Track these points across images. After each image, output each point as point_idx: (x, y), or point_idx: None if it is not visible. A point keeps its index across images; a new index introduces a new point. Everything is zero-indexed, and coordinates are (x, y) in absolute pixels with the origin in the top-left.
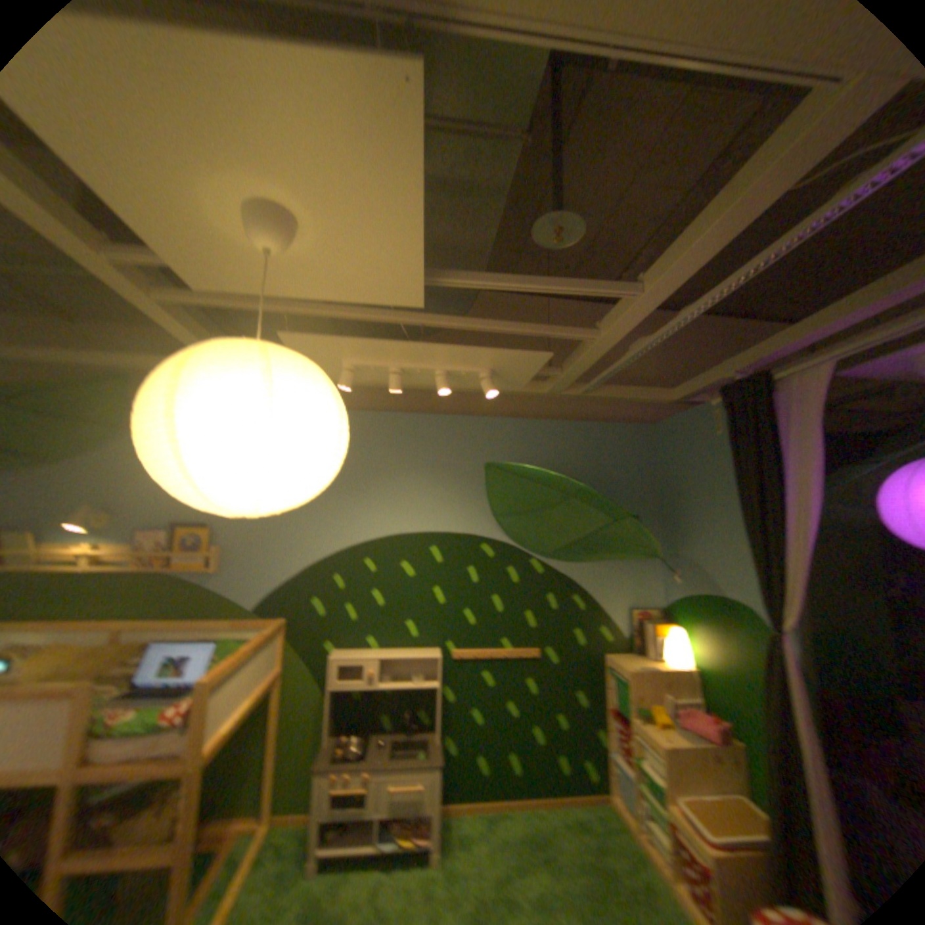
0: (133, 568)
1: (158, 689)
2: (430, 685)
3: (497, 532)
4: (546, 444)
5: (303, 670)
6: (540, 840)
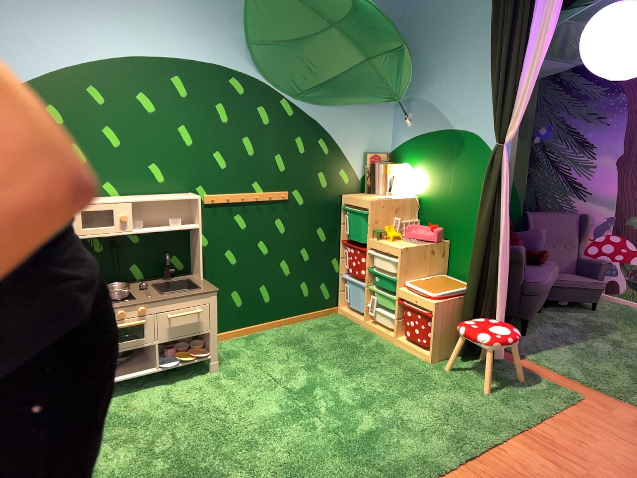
0: None
1: None
2: (187, 225)
3: (246, 63)
4: None
5: None
6: (291, 339)
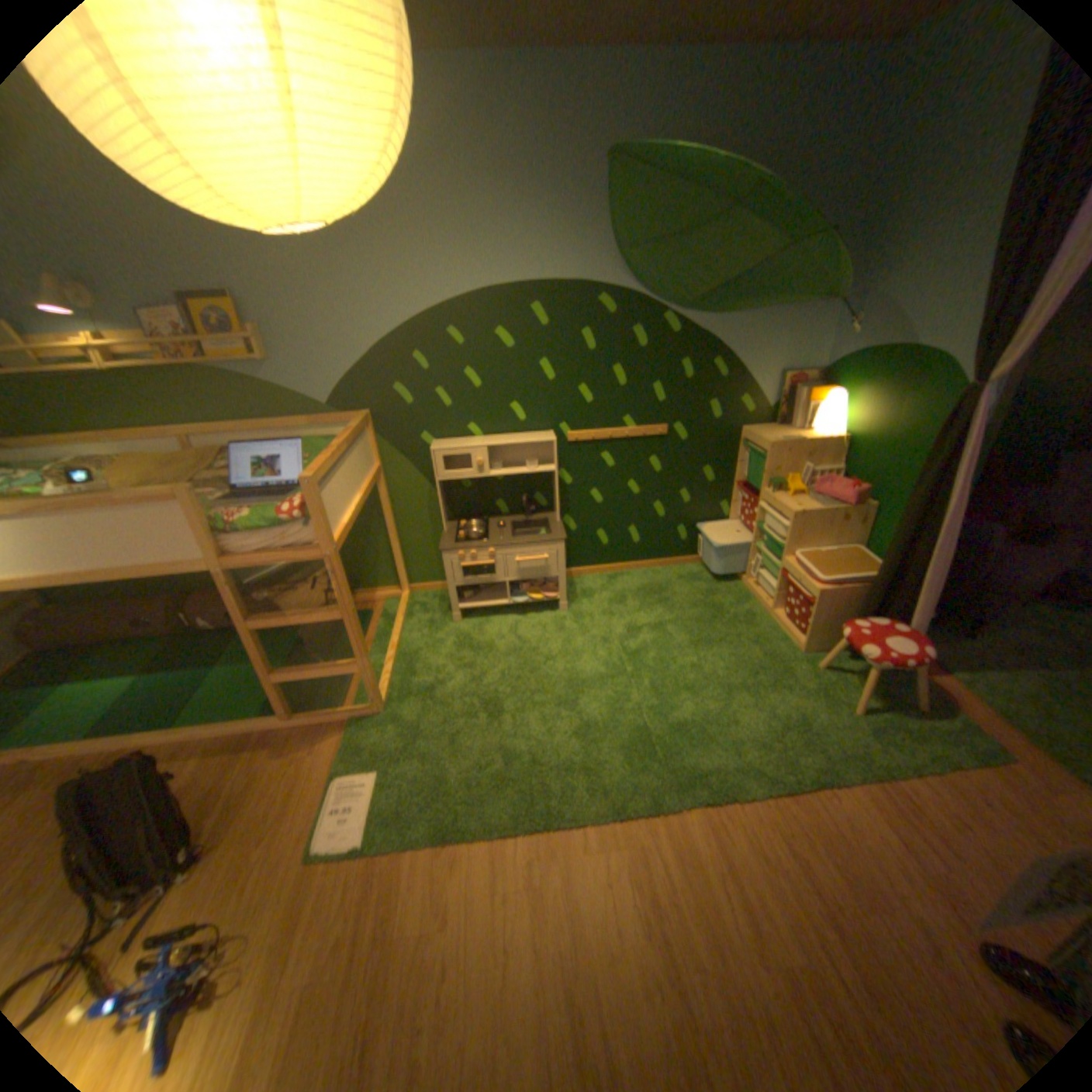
0: (155, 358)
1: (256, 487)
2: (544, 469)
3: (619, 274)
4: (704, 103)
5: (402, 462)
6: (653, 587)
